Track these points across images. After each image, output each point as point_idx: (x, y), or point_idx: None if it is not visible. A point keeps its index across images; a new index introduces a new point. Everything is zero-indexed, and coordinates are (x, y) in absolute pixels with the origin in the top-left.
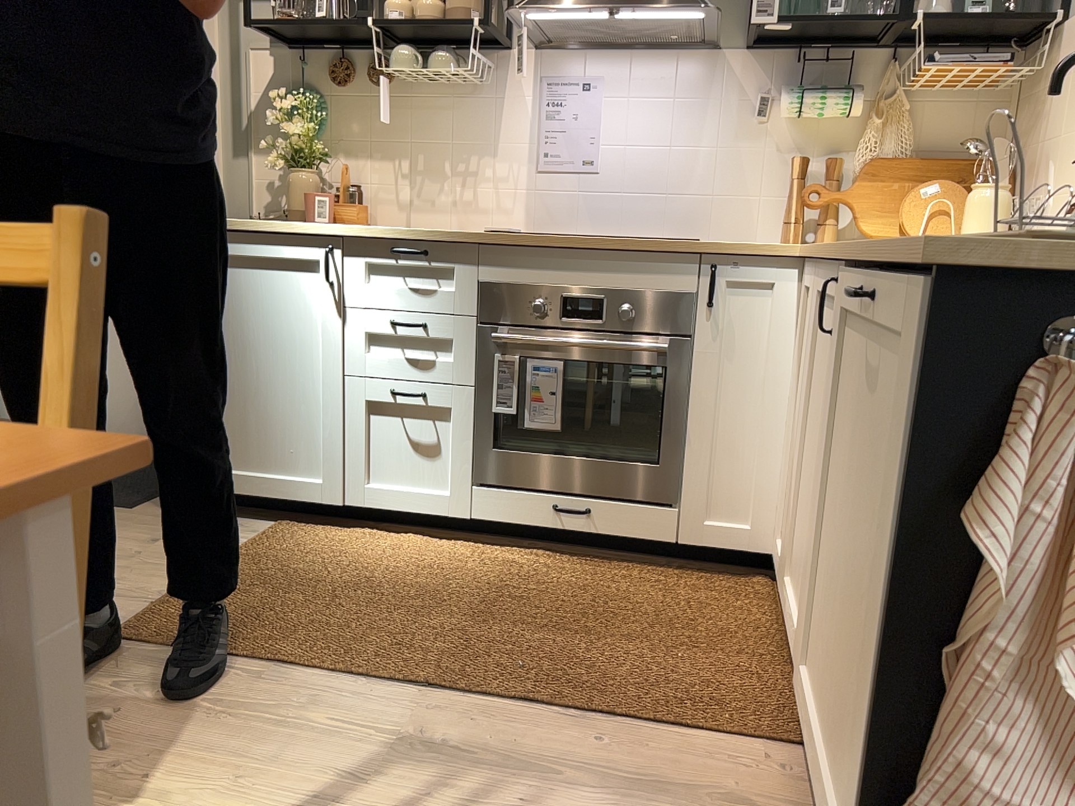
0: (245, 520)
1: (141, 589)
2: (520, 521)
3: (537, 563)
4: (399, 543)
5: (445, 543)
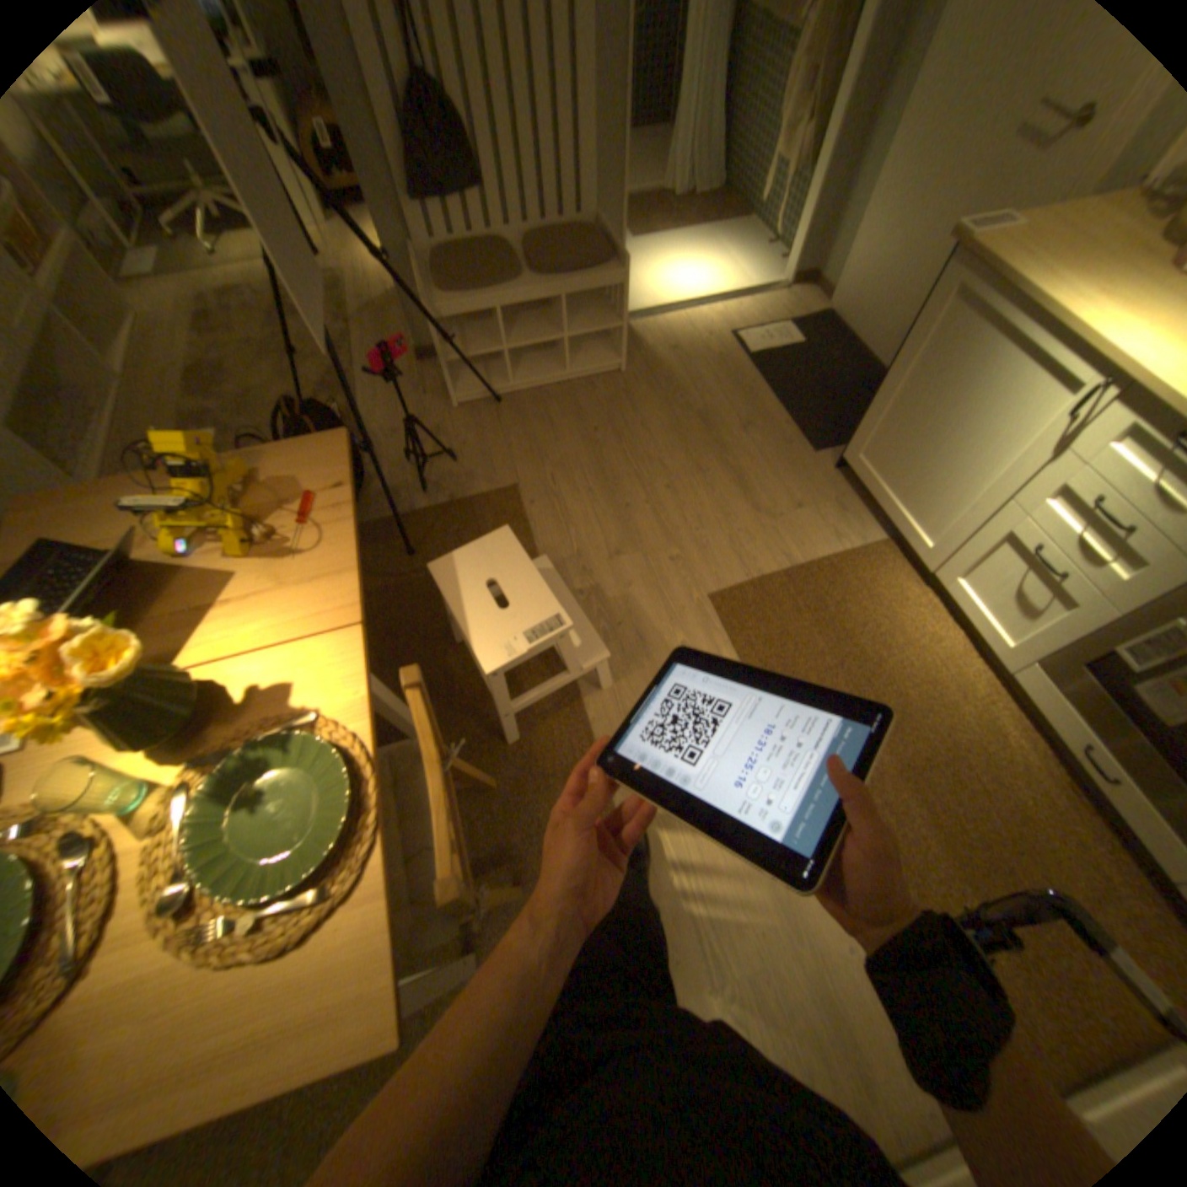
0: (868, 521)
1: (751, 562)
2: (1054, 722)
3: (1031, 756)
4: (947, 635)
5: (983, 664)
